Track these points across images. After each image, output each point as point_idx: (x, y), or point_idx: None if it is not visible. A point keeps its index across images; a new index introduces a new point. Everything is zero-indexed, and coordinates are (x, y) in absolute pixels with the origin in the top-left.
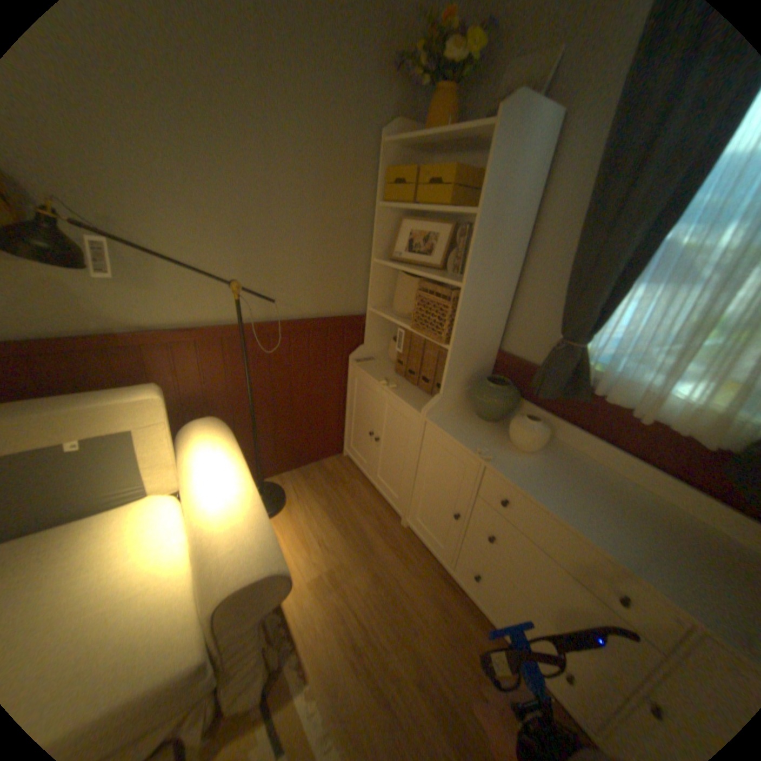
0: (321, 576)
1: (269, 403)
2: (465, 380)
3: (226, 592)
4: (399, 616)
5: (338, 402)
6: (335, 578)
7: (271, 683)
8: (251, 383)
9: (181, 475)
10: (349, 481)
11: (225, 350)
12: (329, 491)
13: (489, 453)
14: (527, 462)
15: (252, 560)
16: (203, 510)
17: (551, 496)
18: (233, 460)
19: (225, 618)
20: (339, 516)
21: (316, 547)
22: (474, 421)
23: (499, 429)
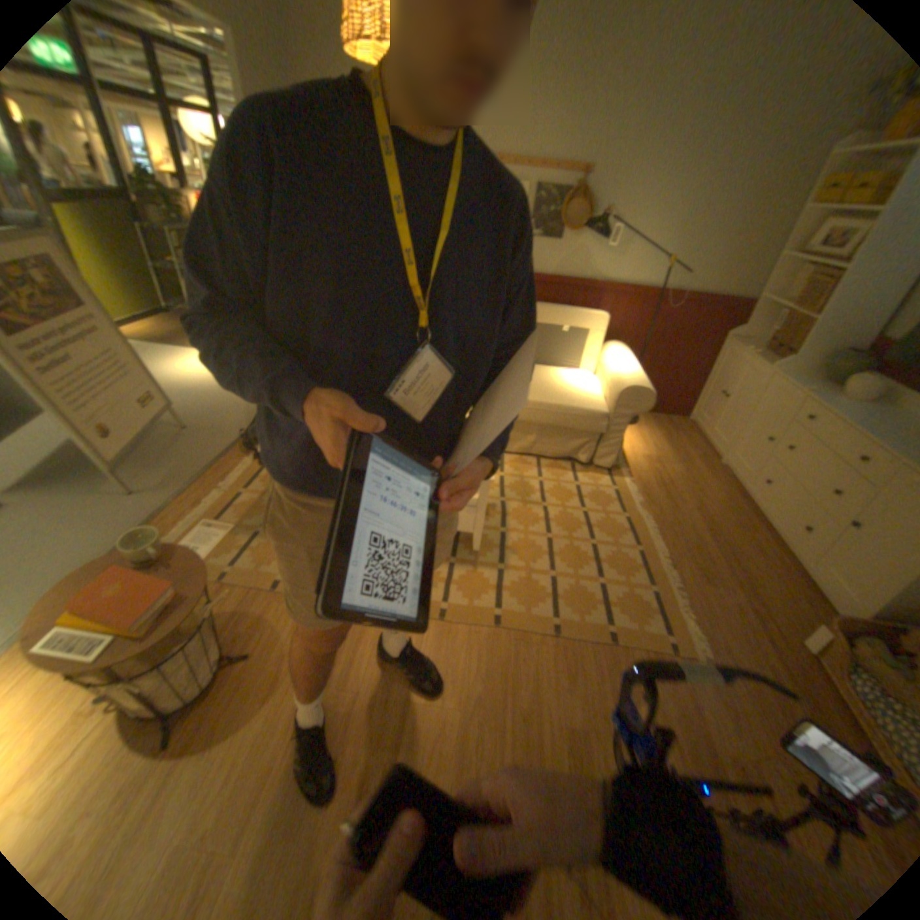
0: (651, 456)
1: (652, 352)
2: (827, 352)
3: (629, 386)
4: (697, 489)
5: (703, 371)
6: (660, 461)
7: (614, 470)
8: (648, 332)
9: (609, 354)
10: (688, 432)
11: (643, 305)
12: (670, 430)
13: (815, 389)
14: (847, 402)
15: (641, 383)
16: (618, 368)
17: (849, 413)
18: (632, 359)
19: (623, 399)
20: (673, 442)
21: (651, 446)
22: (820, 381)
23: (840, 389)
